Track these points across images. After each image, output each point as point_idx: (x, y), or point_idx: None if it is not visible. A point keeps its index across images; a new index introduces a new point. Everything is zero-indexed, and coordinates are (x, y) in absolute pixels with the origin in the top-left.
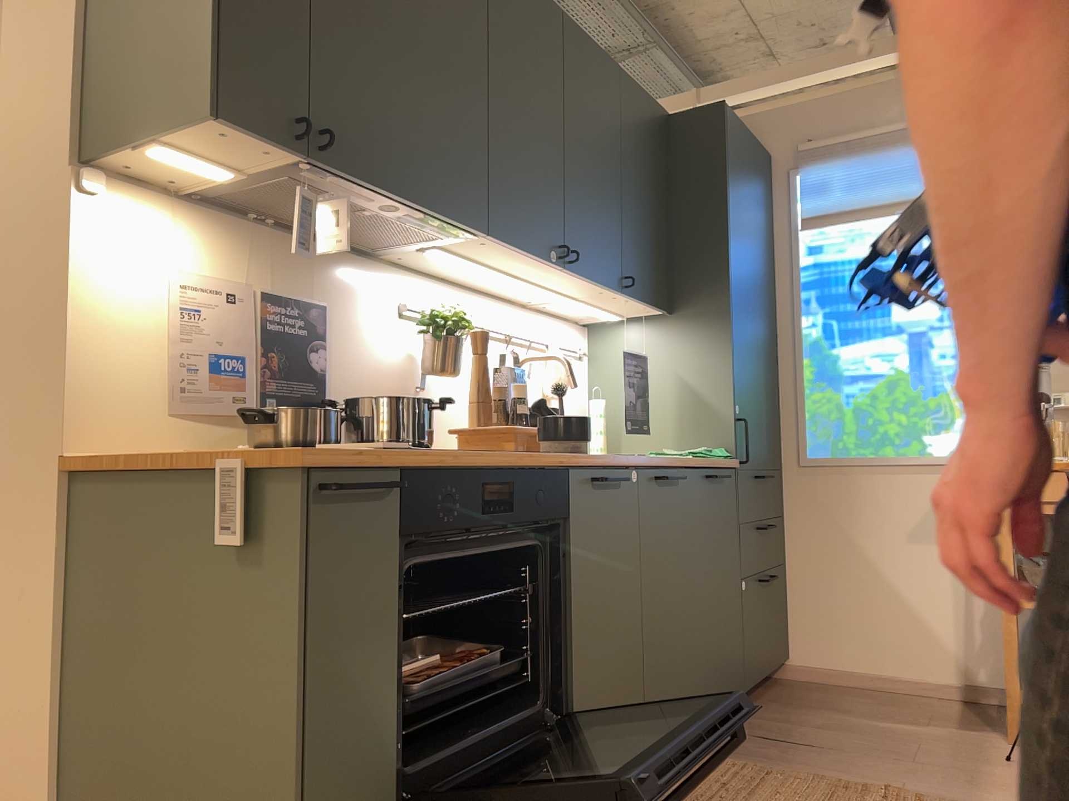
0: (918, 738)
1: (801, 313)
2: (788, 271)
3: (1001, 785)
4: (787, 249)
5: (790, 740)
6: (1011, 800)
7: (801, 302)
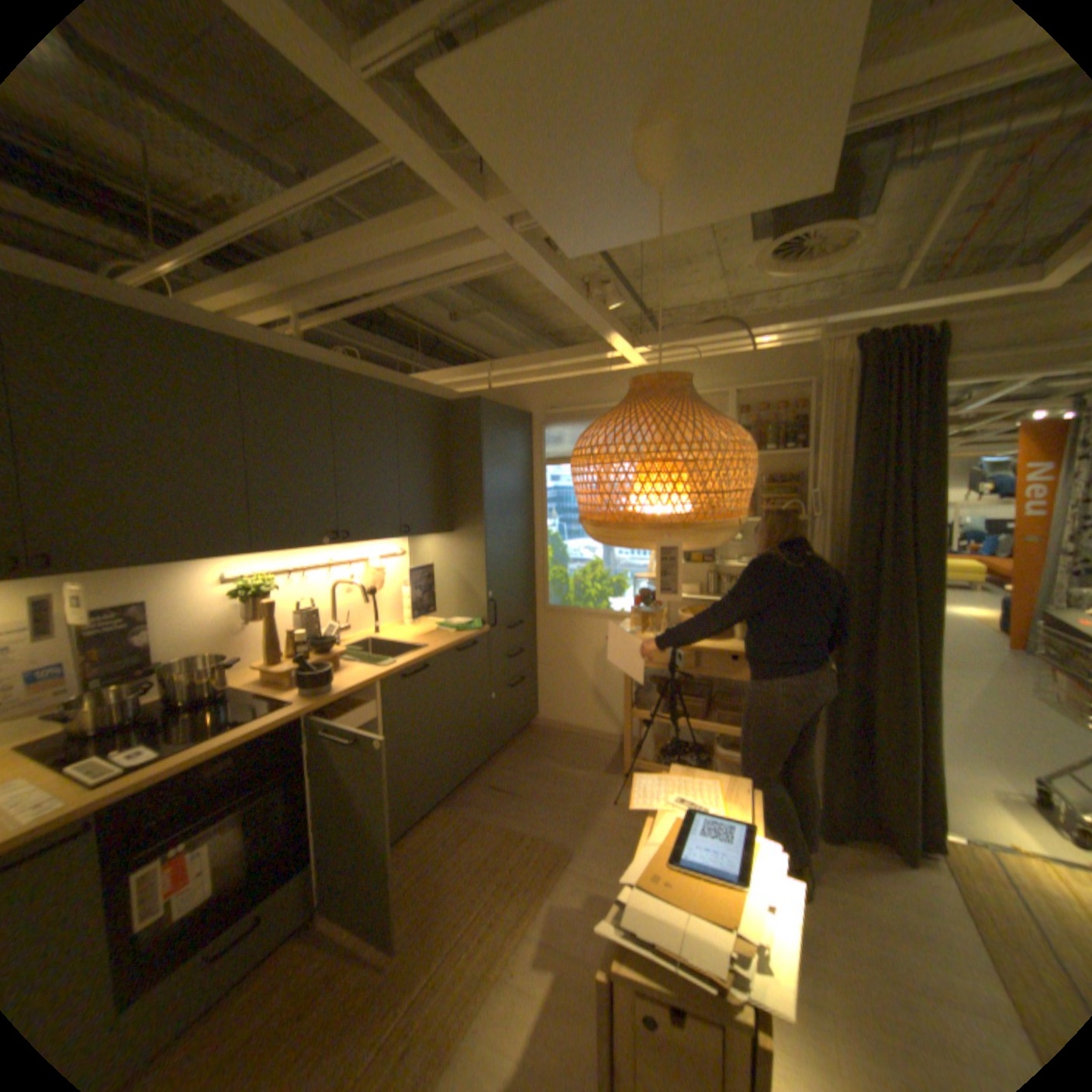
0: (577, 786)
1: (546, 519)
2: (540, 491)
3: (597, 831)
4: (539, 476)
5: (504, 793)
6: (595, 847)
7: (546, 512)
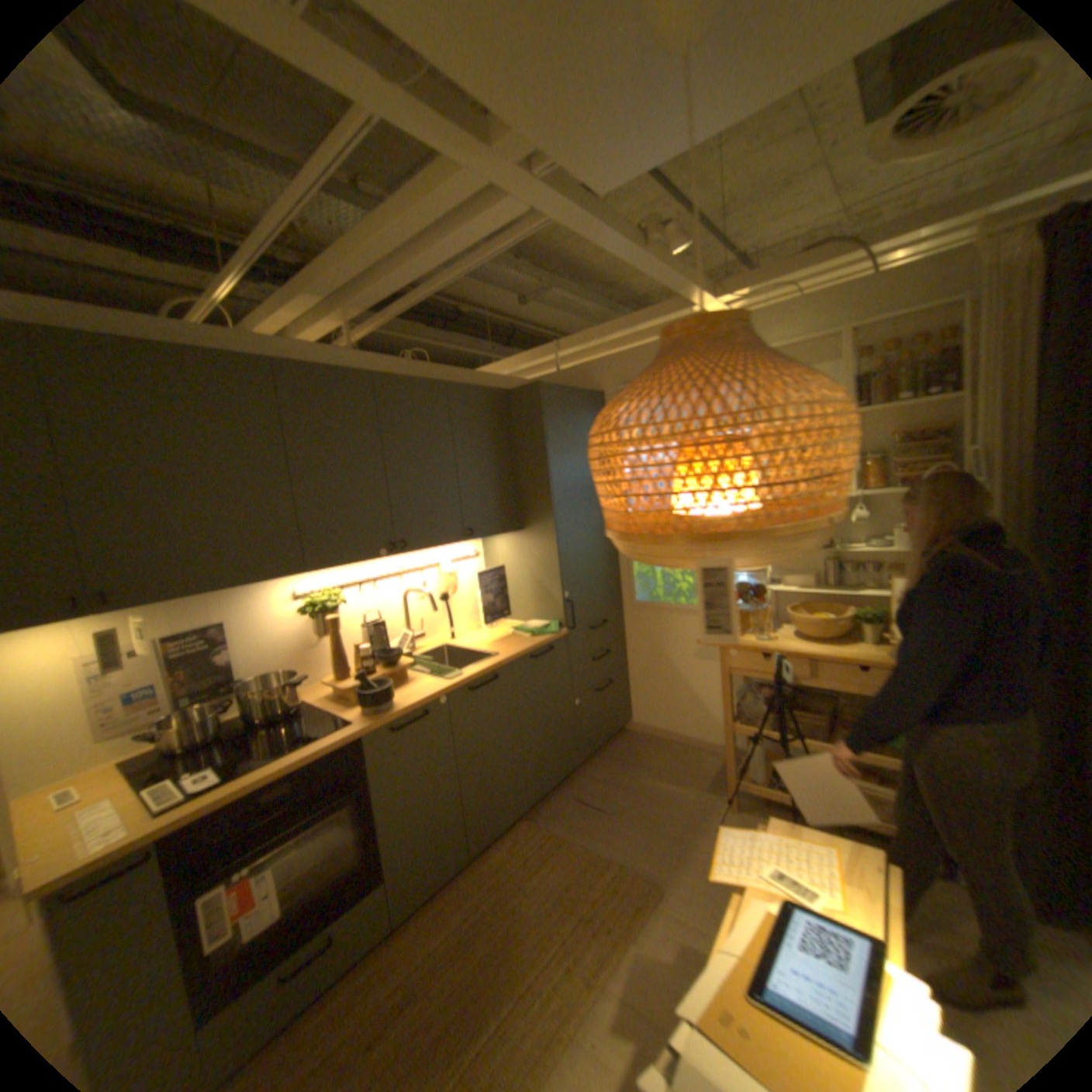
0: (674, 806)
1: None
2: None
3: (696, 864)
4: None
5: (593, 808)
6: (692, 884)
7: None
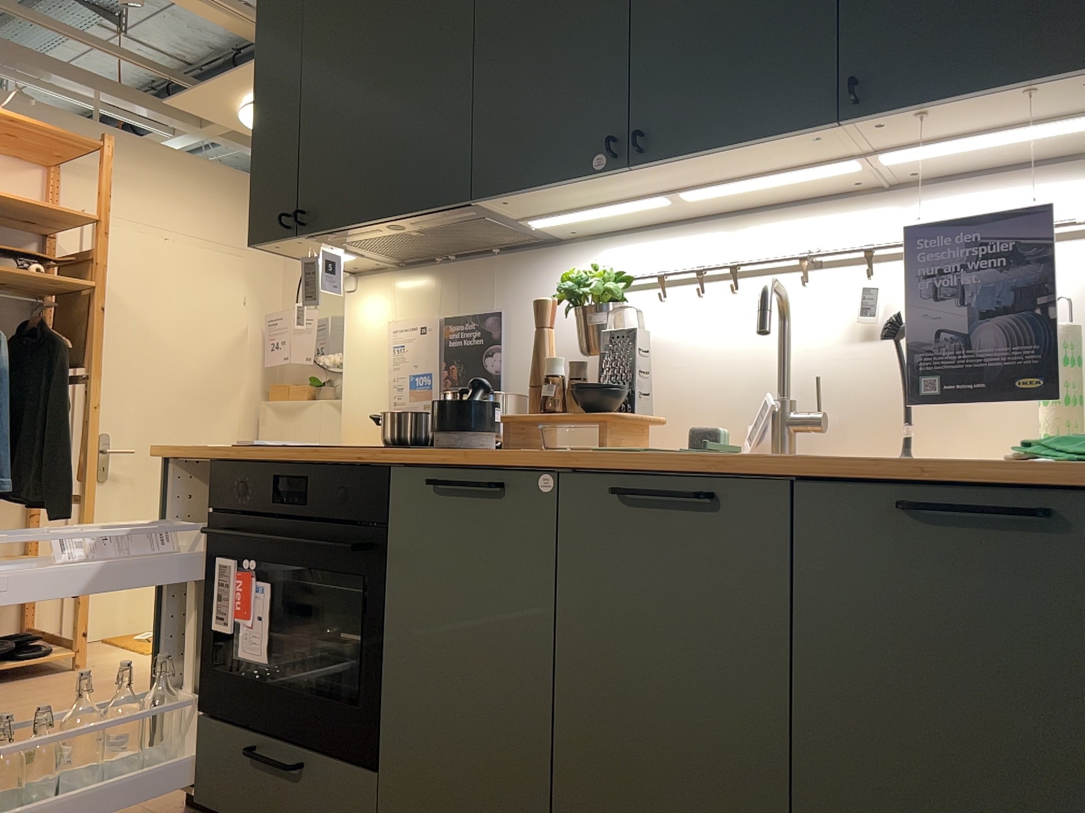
0: None
1: None
2: None
3: None
4: None
5: None
6: None
7: None
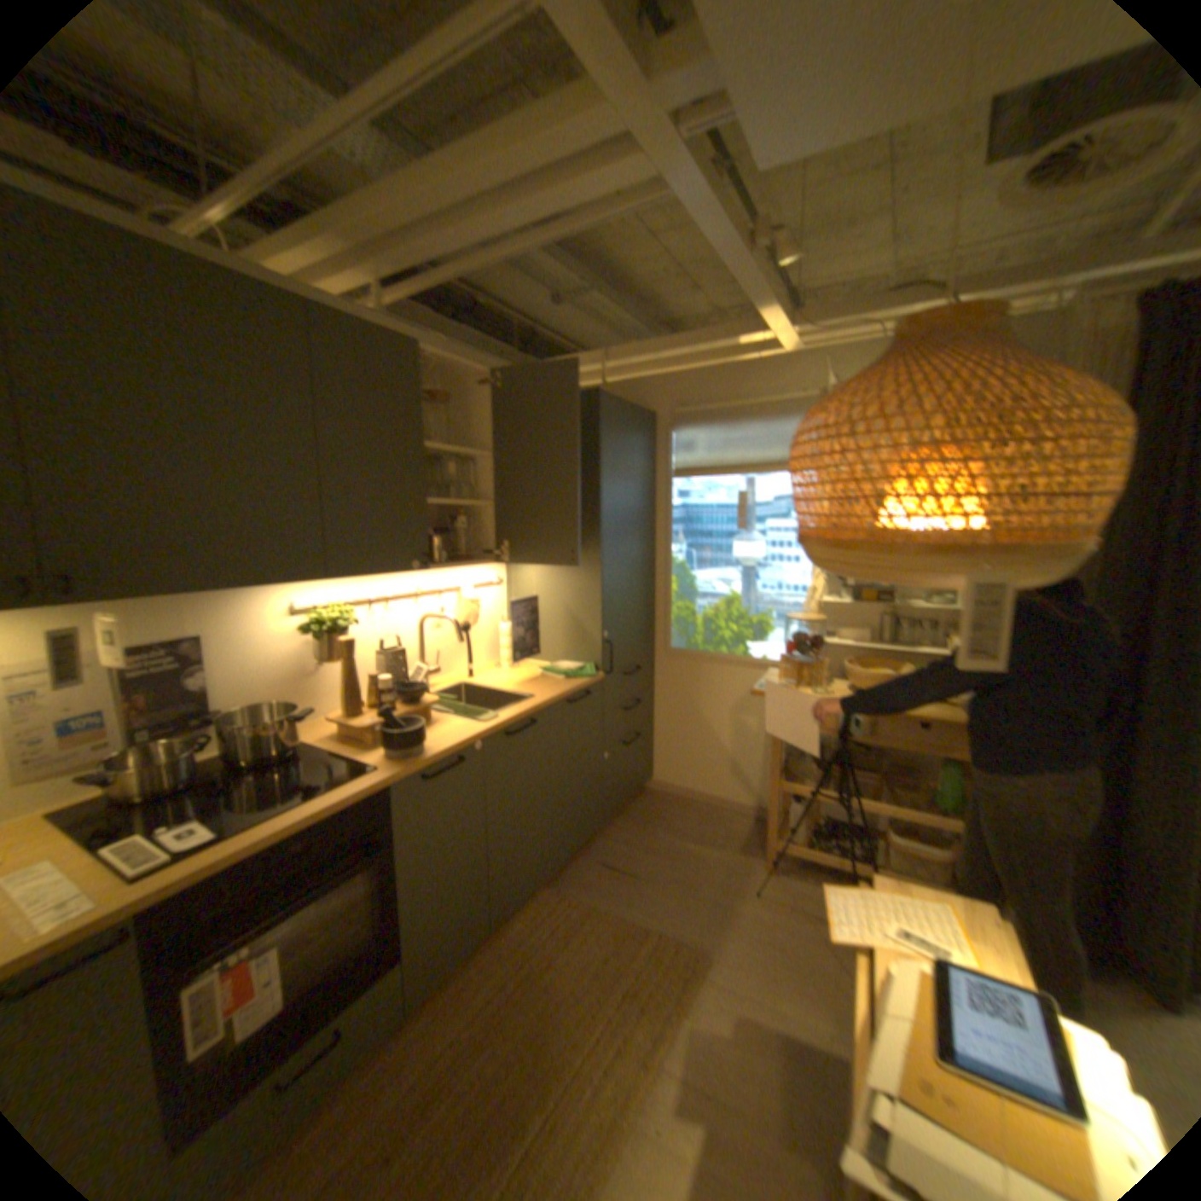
0: (707, 869)
1: (671, 543)
2: (664, 509)
3: (740, 930)
4: (664, 491)
5: (621, 872)
6: (739, 951)
7: (671, 535)
